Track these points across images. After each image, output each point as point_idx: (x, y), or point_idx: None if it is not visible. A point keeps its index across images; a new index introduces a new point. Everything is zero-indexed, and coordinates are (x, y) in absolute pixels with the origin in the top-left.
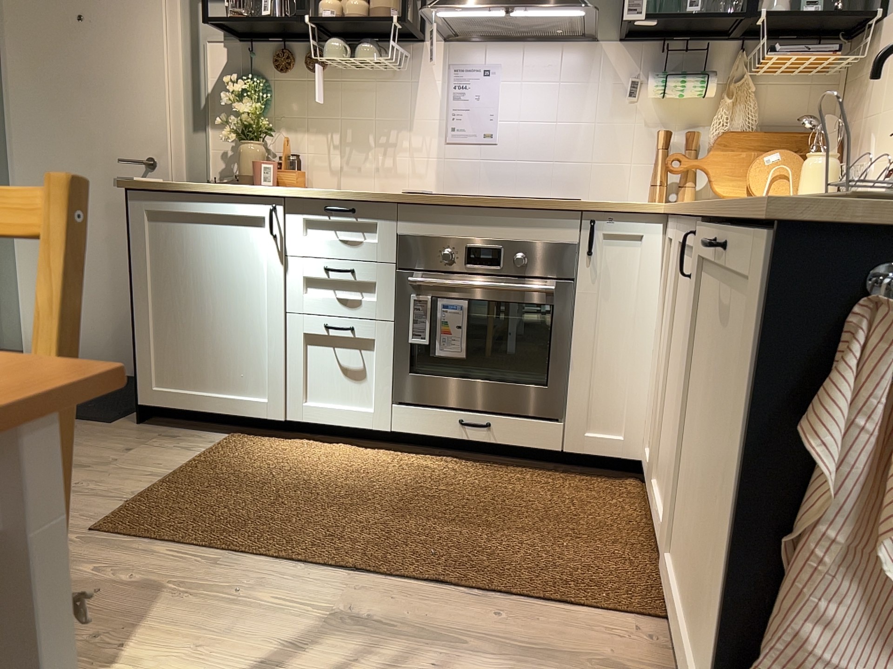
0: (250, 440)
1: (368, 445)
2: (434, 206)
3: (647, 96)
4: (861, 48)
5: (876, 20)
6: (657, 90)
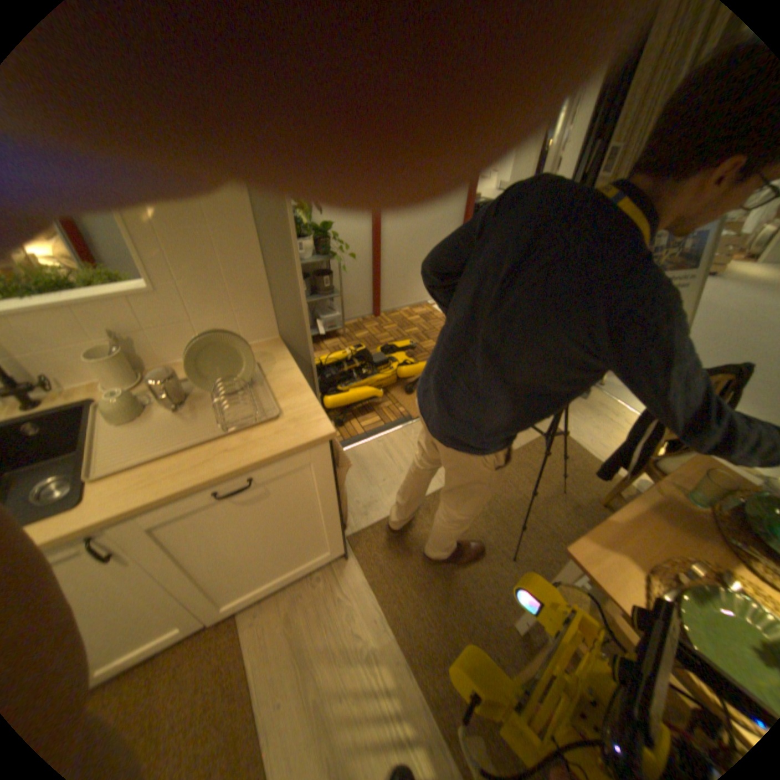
0: None
1: None
2: None
3: None
4: None
5: None
6: None
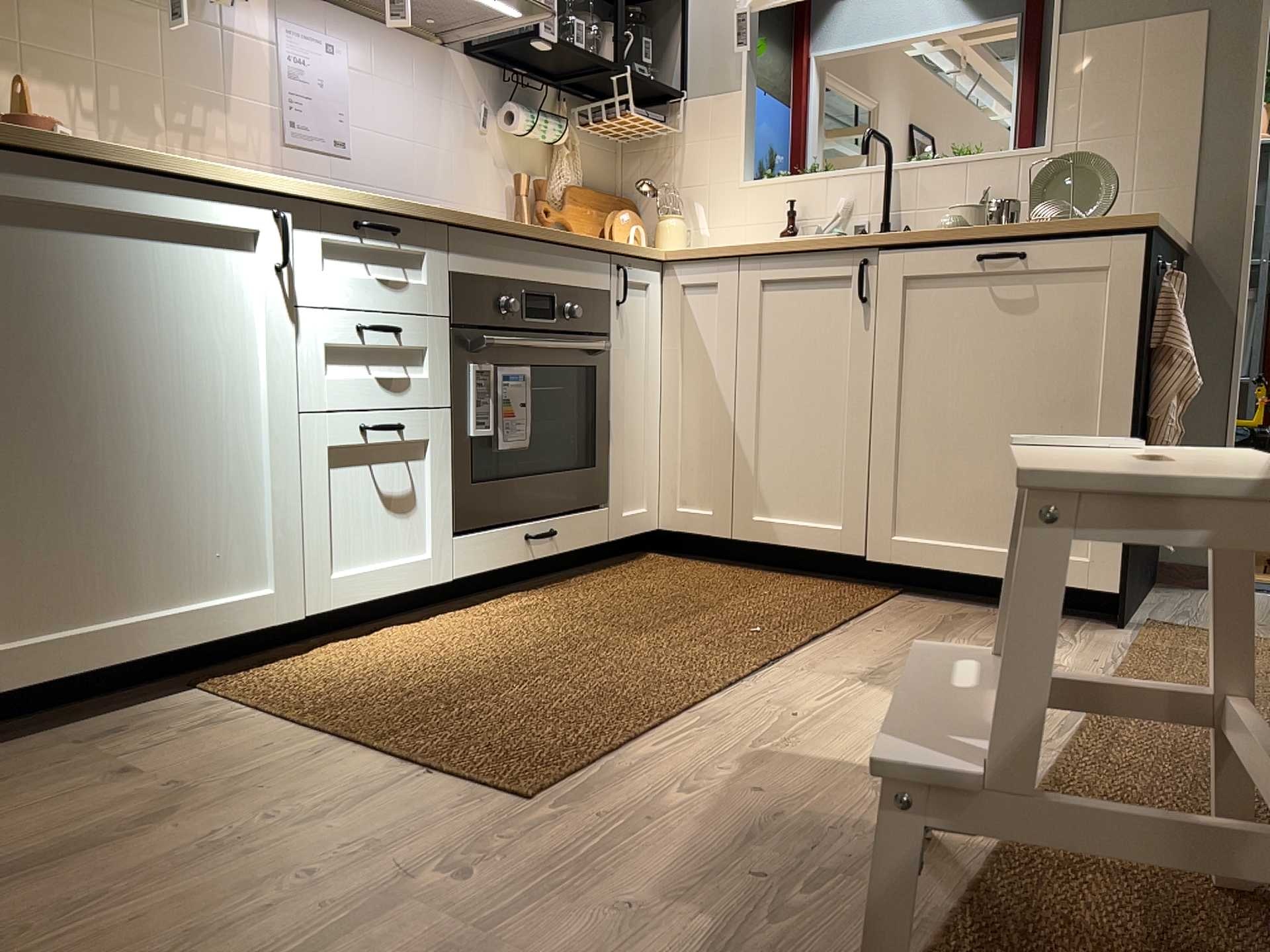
0: (252, 680)
1: (394, 623)
2: (491, 232)
3: (517, 130)
4: (658, 121)
5: (674, 99)
6: (528, 124)
